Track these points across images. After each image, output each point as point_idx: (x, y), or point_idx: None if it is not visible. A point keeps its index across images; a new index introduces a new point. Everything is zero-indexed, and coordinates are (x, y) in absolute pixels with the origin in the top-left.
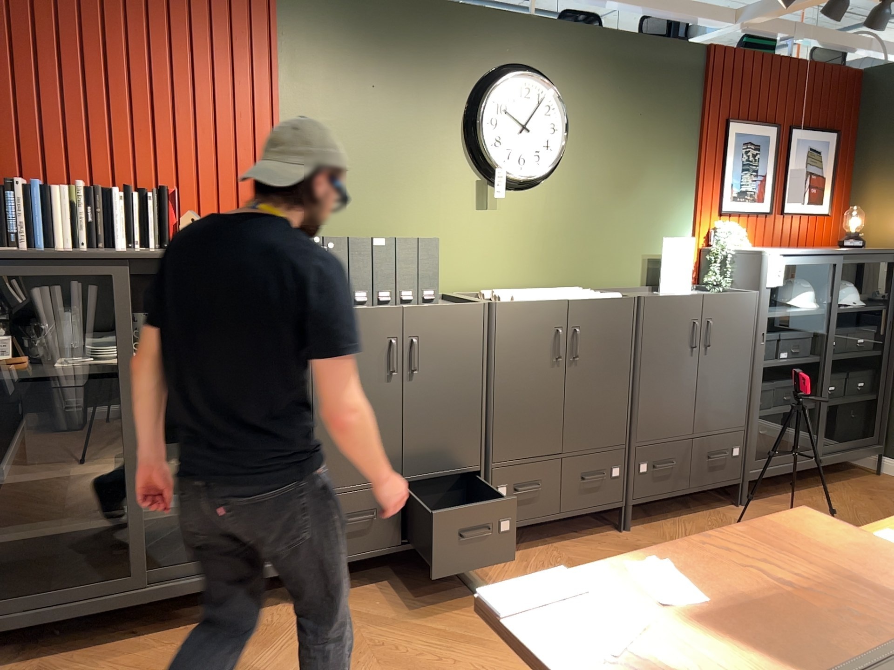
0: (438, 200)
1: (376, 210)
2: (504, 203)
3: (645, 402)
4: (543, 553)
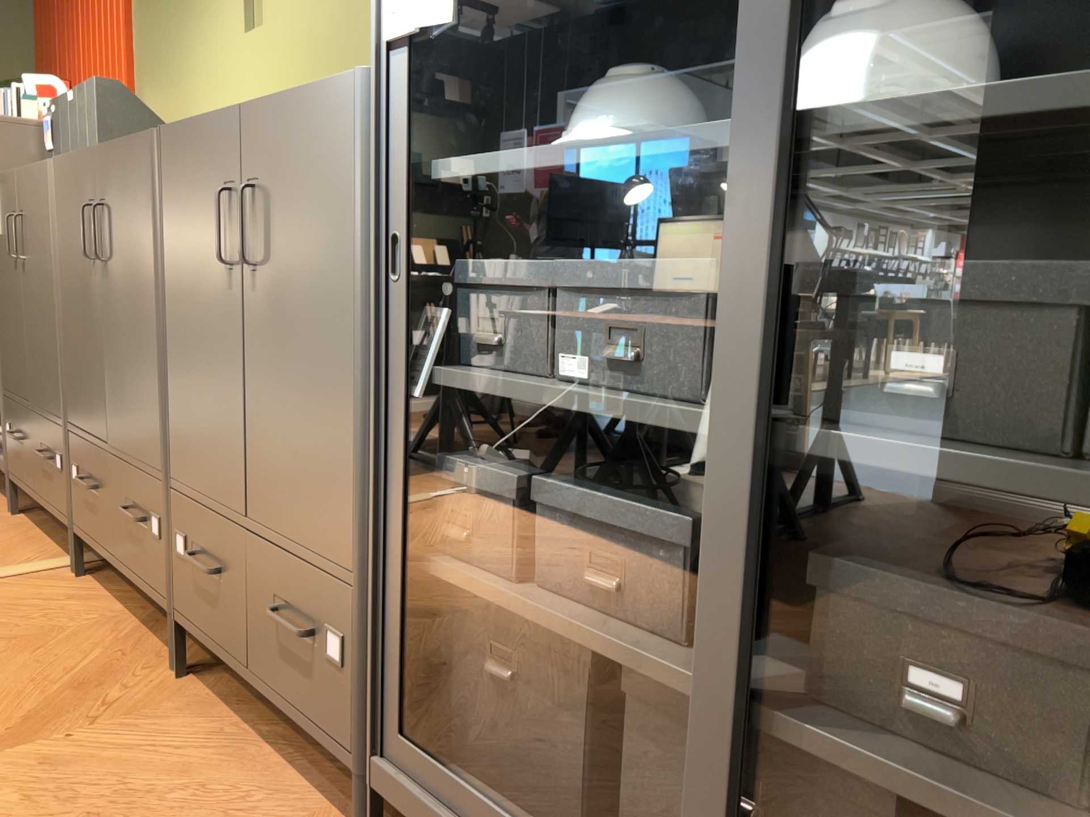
0: (215, 36)
1: (178, 69)
2: (268, 12)
3: (174, 386)
4: (95, 610)
